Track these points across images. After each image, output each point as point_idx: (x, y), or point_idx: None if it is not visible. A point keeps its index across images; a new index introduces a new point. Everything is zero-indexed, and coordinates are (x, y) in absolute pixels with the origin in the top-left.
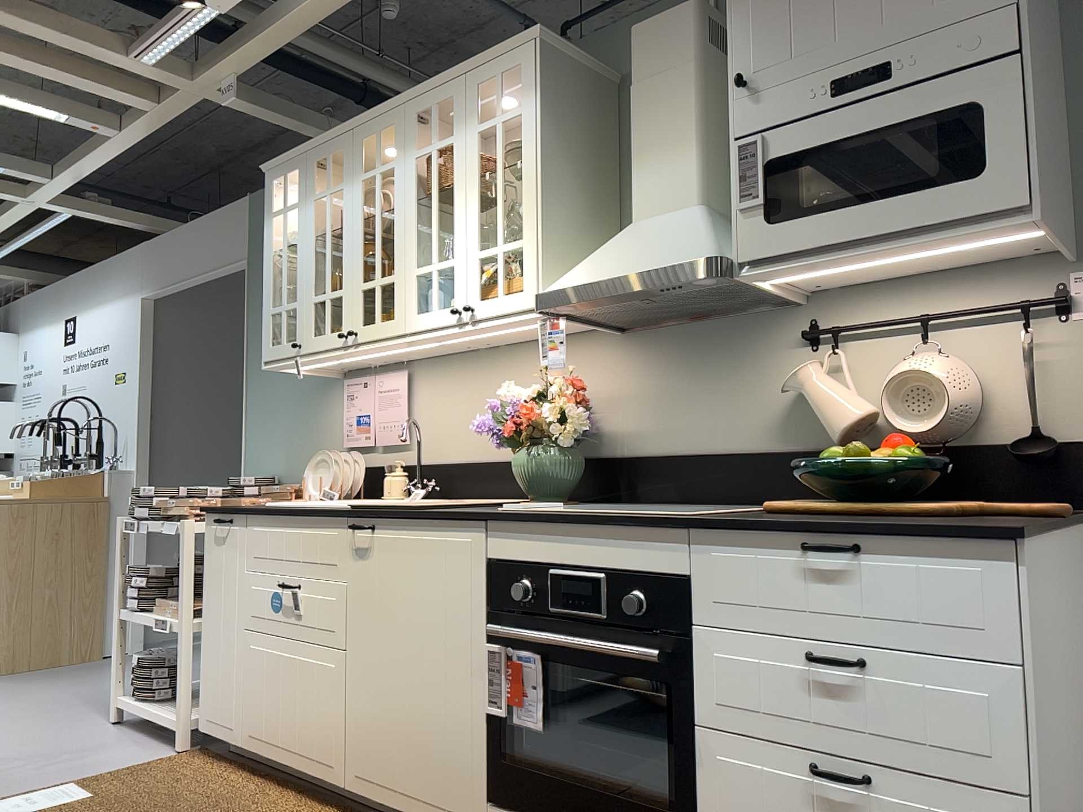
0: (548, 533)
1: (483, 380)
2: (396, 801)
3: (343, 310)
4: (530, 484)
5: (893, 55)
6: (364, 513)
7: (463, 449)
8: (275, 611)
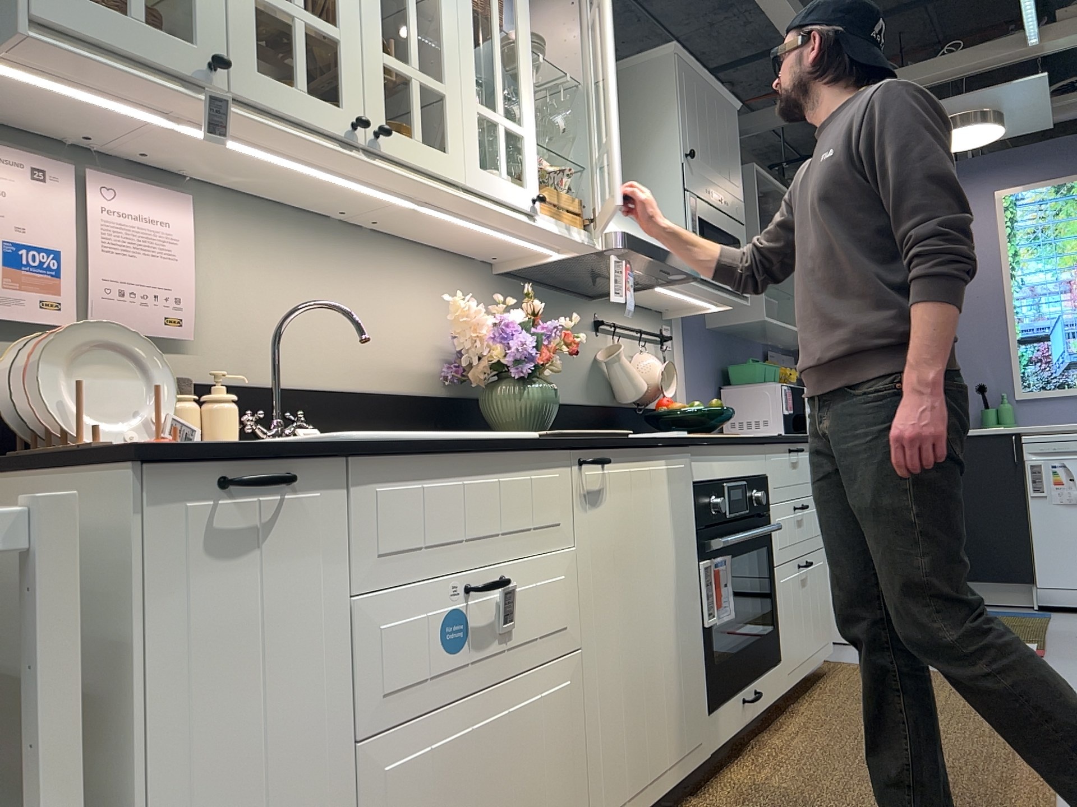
0: (722, 452)
1: (341, 270)
2: (648, 795)
3: (340, 72)
4: (536, 418)
5: (725, 196)
6: (601, 442)
7: (309, 367)
8: (451, 653)
